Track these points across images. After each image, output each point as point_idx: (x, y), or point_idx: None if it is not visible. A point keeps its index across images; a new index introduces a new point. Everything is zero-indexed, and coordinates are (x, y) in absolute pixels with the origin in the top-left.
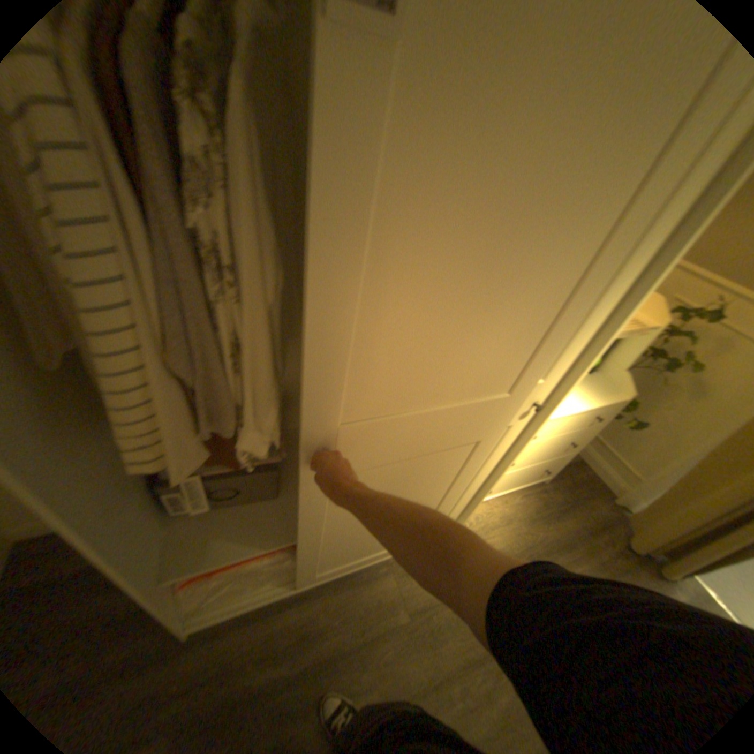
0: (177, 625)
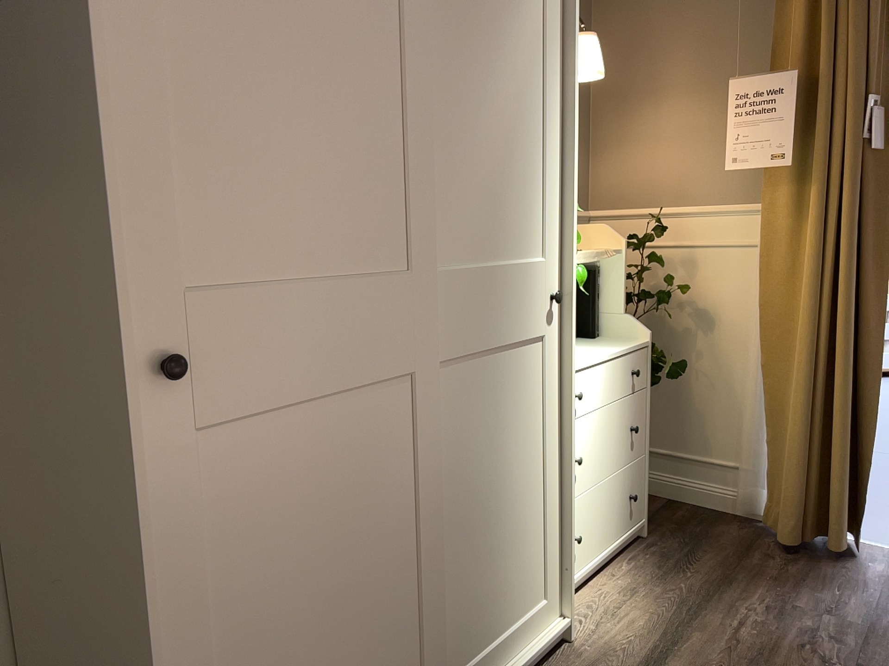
0: None
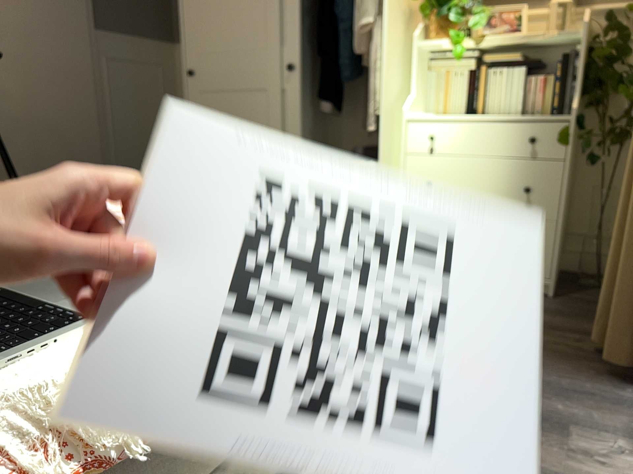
0: None
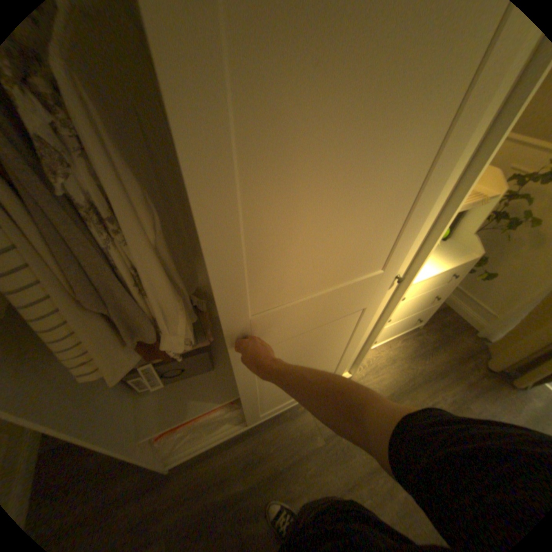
0: (156, 467)
